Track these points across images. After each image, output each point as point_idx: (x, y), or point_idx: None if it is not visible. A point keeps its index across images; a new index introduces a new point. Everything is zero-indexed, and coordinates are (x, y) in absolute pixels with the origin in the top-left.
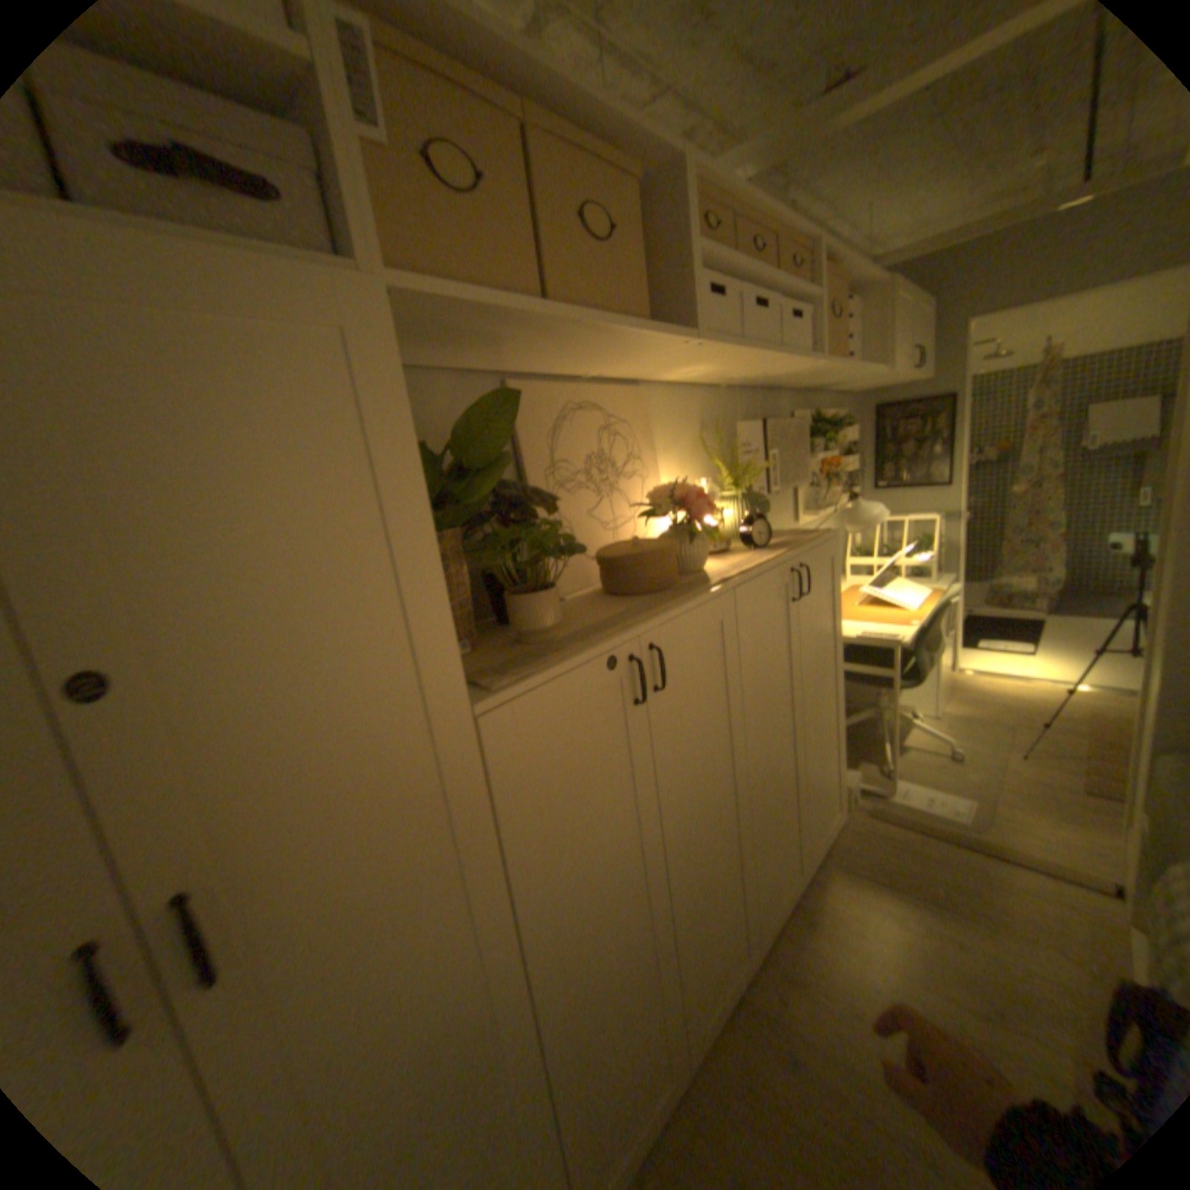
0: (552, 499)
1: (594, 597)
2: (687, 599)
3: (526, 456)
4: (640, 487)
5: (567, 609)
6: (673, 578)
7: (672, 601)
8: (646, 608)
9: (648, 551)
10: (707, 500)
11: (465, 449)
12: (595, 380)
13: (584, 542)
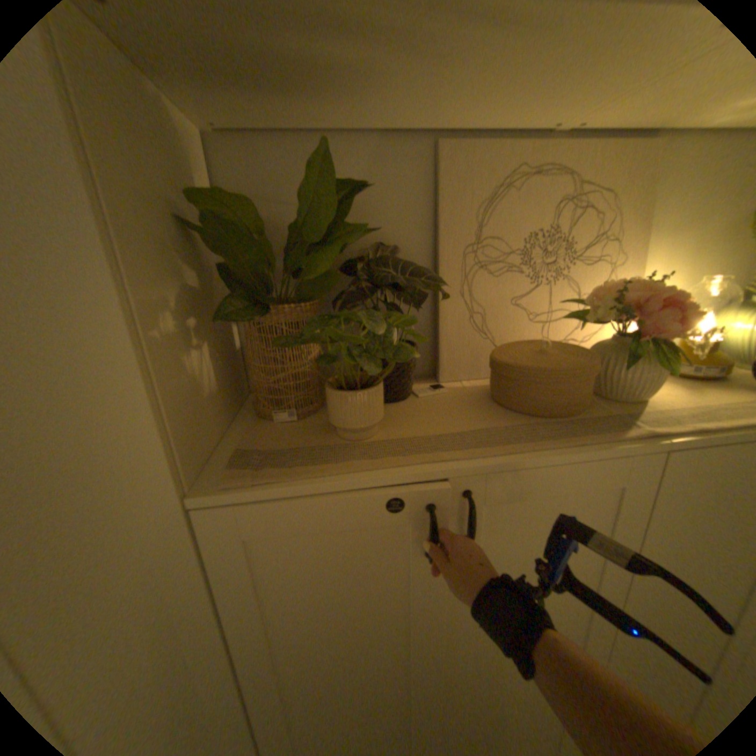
0: (438, 282)
1: (473, 395)
2: (561, 450)
3: (444, 230)
4: (605, 276)
5: (429, 402)
6: (575, 407)
7: (539, 444)
8: (494, 441)
9: (543, 367)
10: (696, 309)
11: (303, 219)
12: (578, 133)
13: (496, 331)
